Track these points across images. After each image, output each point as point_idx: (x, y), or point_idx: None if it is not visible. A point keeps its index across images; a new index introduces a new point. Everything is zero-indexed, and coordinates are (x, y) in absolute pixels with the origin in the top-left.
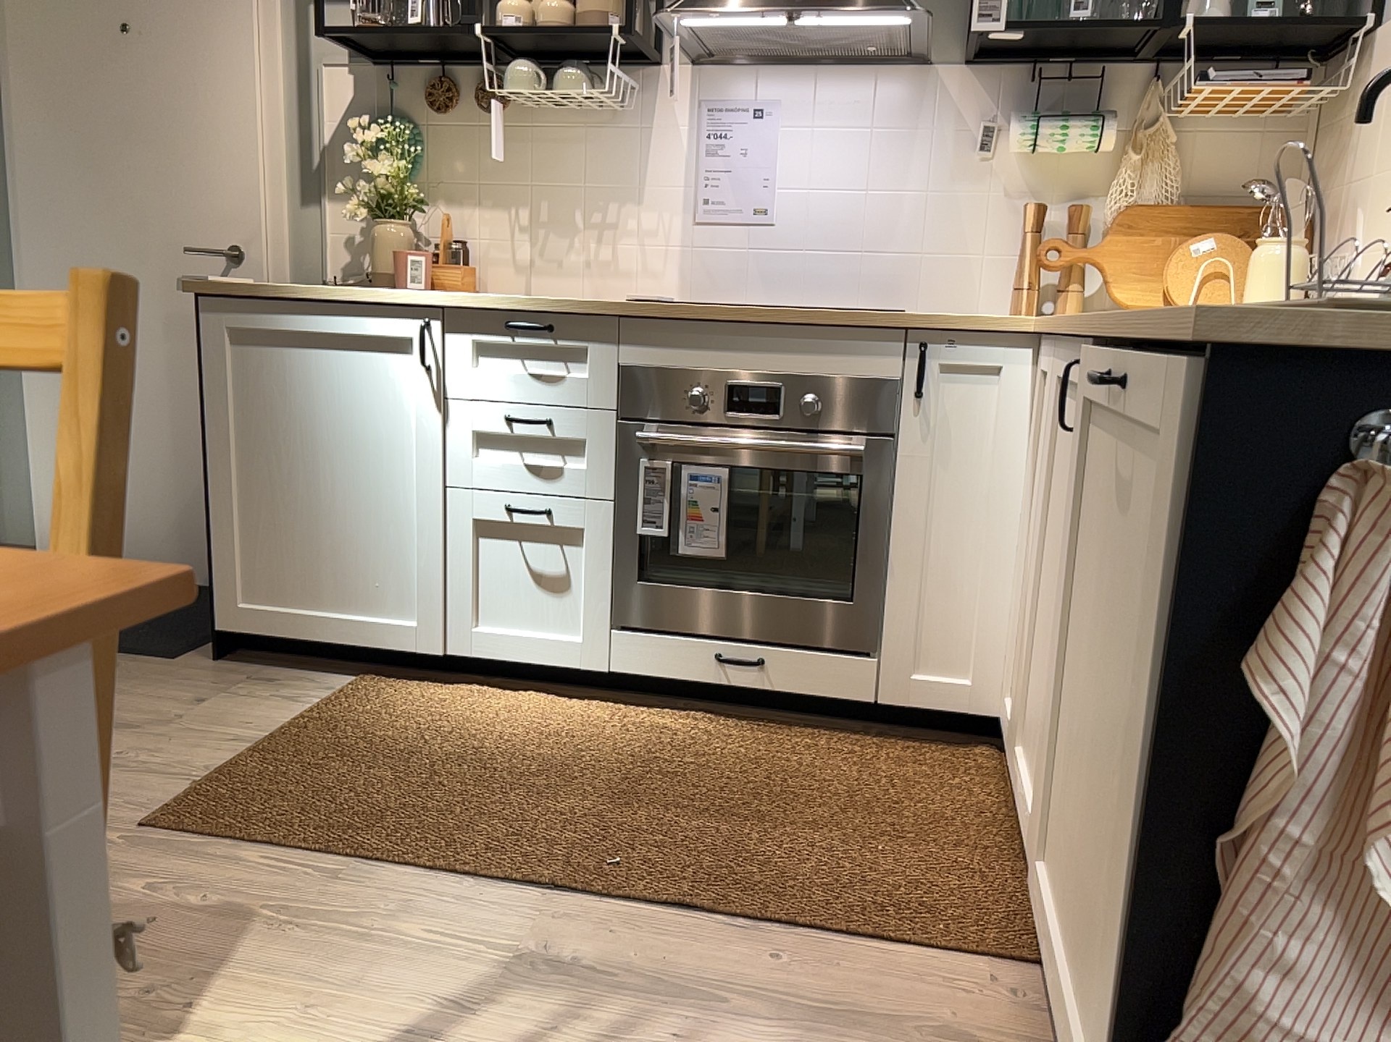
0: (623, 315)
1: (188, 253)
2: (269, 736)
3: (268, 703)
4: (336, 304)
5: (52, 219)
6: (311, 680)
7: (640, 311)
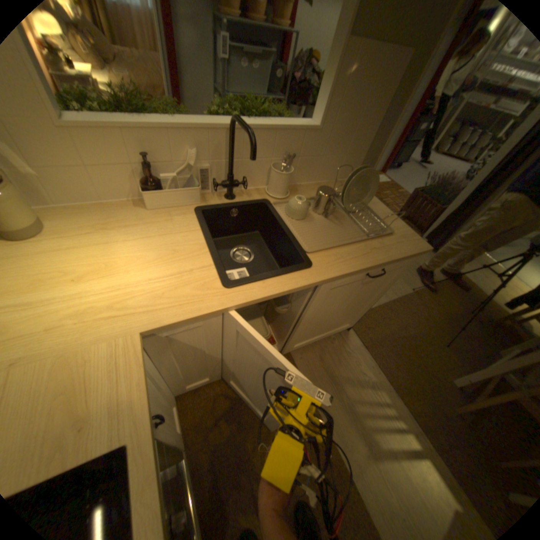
0: None
1: None
2: None
3: None
4: None
5: None
6: None
7: None
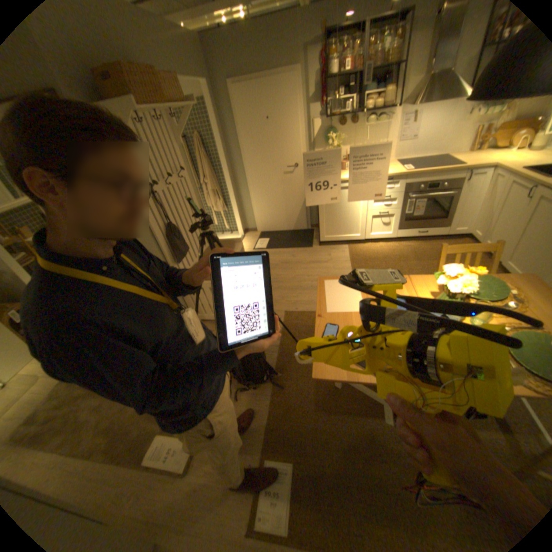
0: (409, 174)
1: (289, 167)
2: (351, 259)
3: (342, 253)
4: (347, 181)
5: (255, 164)
6: (342, 247)
7: (413, 173)
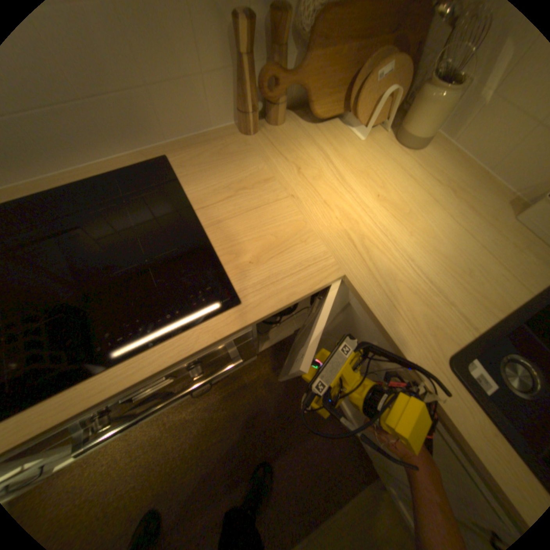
0: None
1: None
2: None
3: None
4: None
5: None
6: None
7: None
